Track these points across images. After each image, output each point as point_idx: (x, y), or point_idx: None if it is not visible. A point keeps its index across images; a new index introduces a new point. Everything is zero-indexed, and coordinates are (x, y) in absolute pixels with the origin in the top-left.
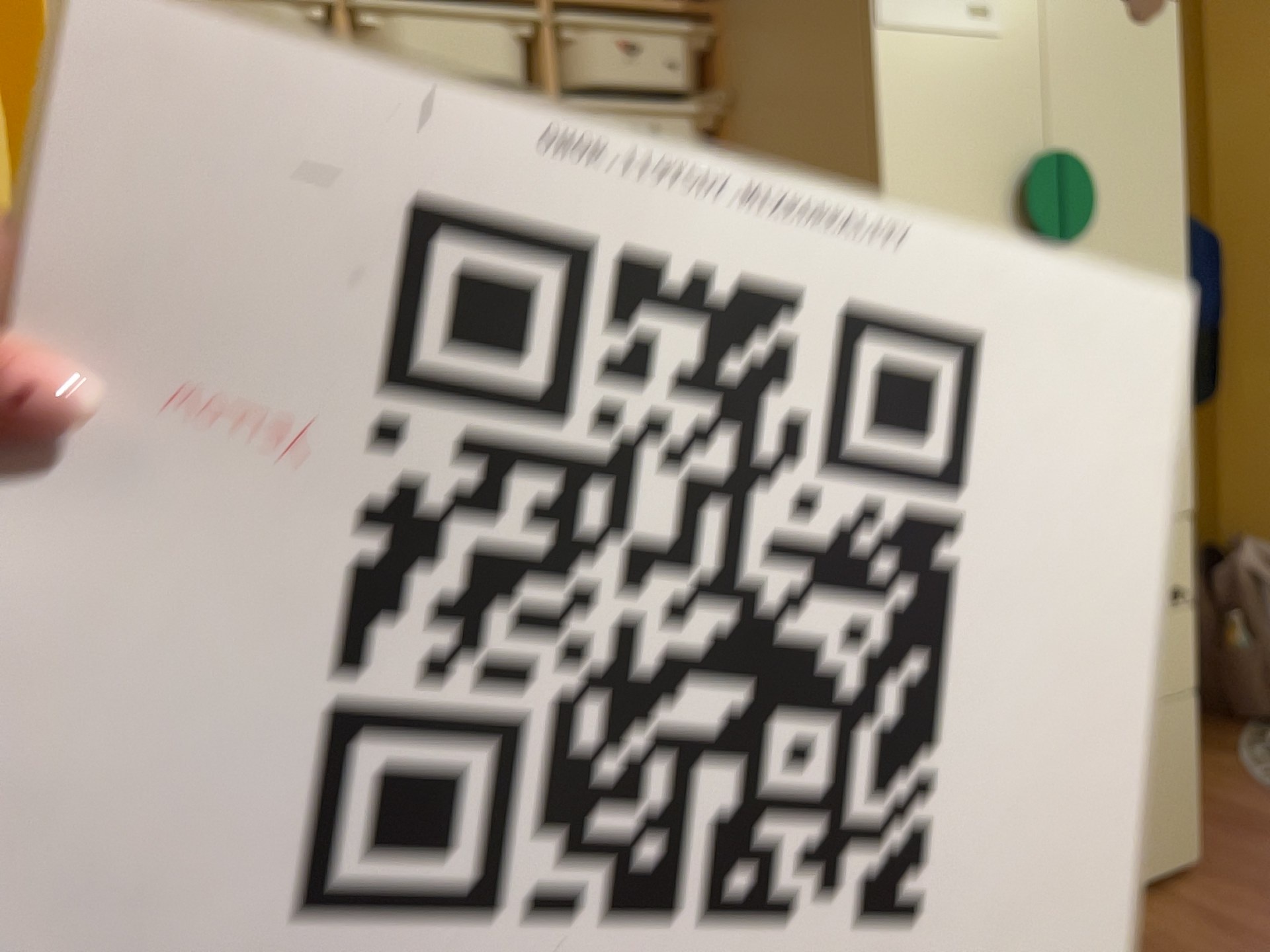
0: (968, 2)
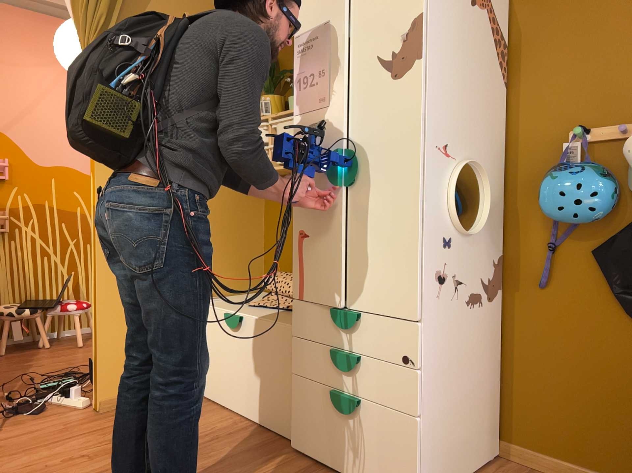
0: (319, 99)
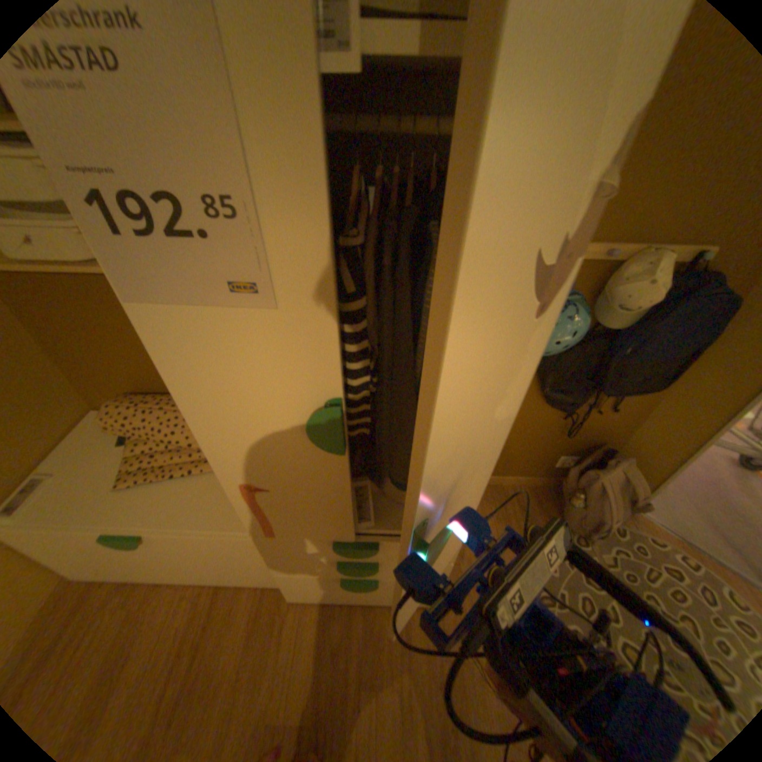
0: (223, 280)
